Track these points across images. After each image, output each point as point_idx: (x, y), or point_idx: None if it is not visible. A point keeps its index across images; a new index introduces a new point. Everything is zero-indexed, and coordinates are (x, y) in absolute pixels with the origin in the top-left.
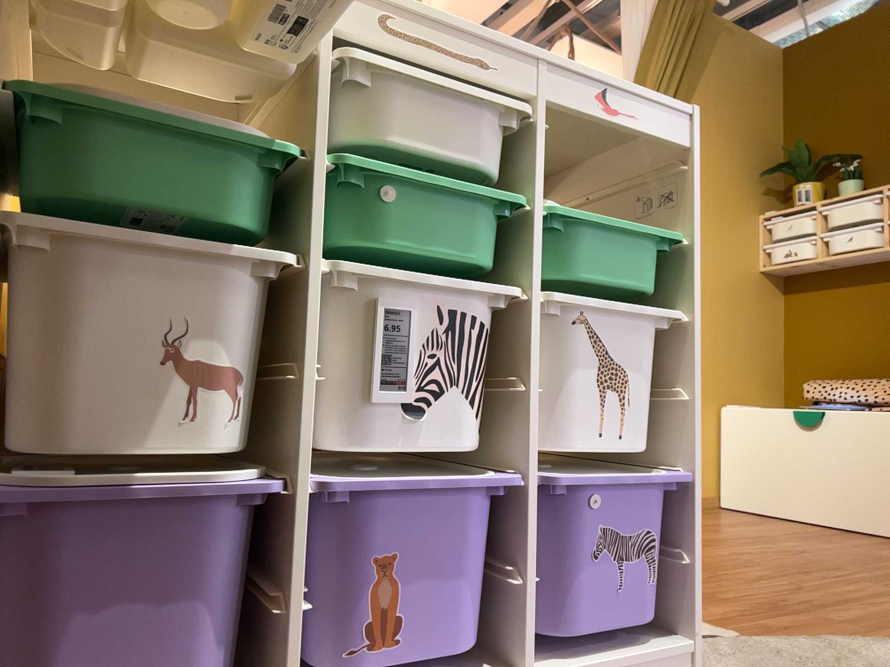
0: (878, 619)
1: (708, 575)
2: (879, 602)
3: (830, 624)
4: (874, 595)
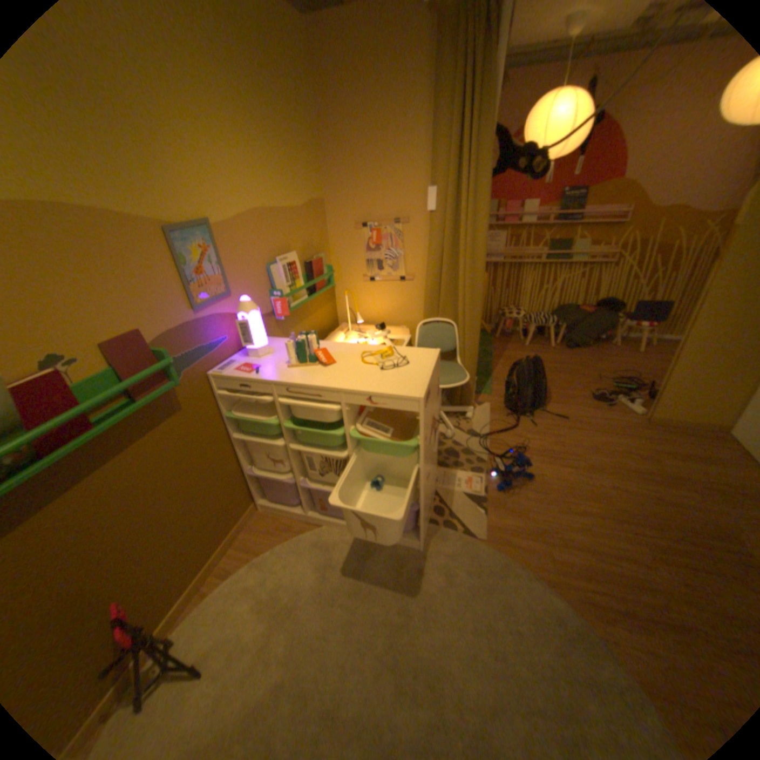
0: (575, 576)
1: (553, 505)
2: (610, 570)
3: (540, 564)
4: (621, 565)
